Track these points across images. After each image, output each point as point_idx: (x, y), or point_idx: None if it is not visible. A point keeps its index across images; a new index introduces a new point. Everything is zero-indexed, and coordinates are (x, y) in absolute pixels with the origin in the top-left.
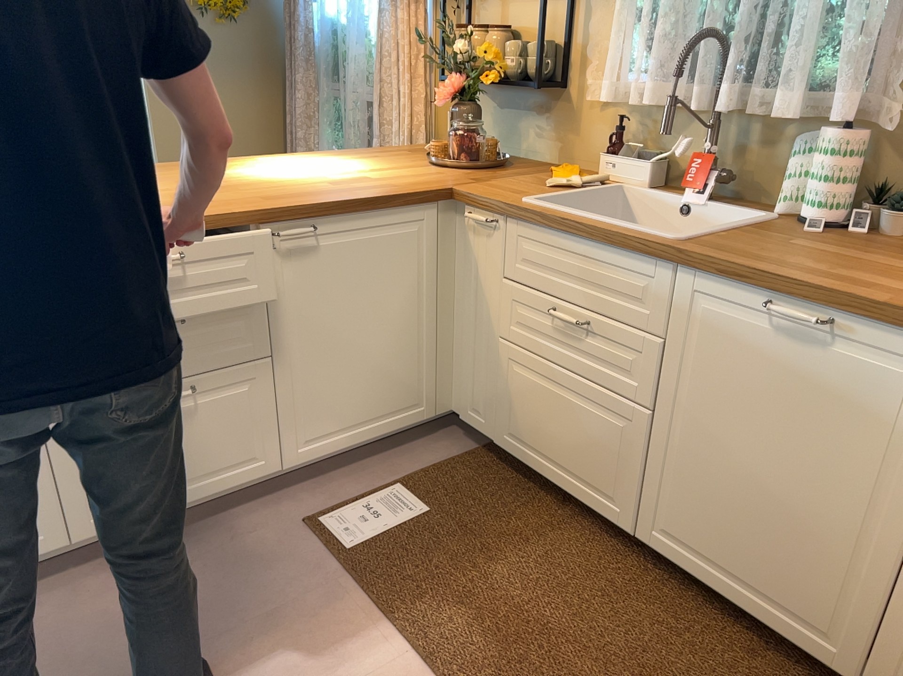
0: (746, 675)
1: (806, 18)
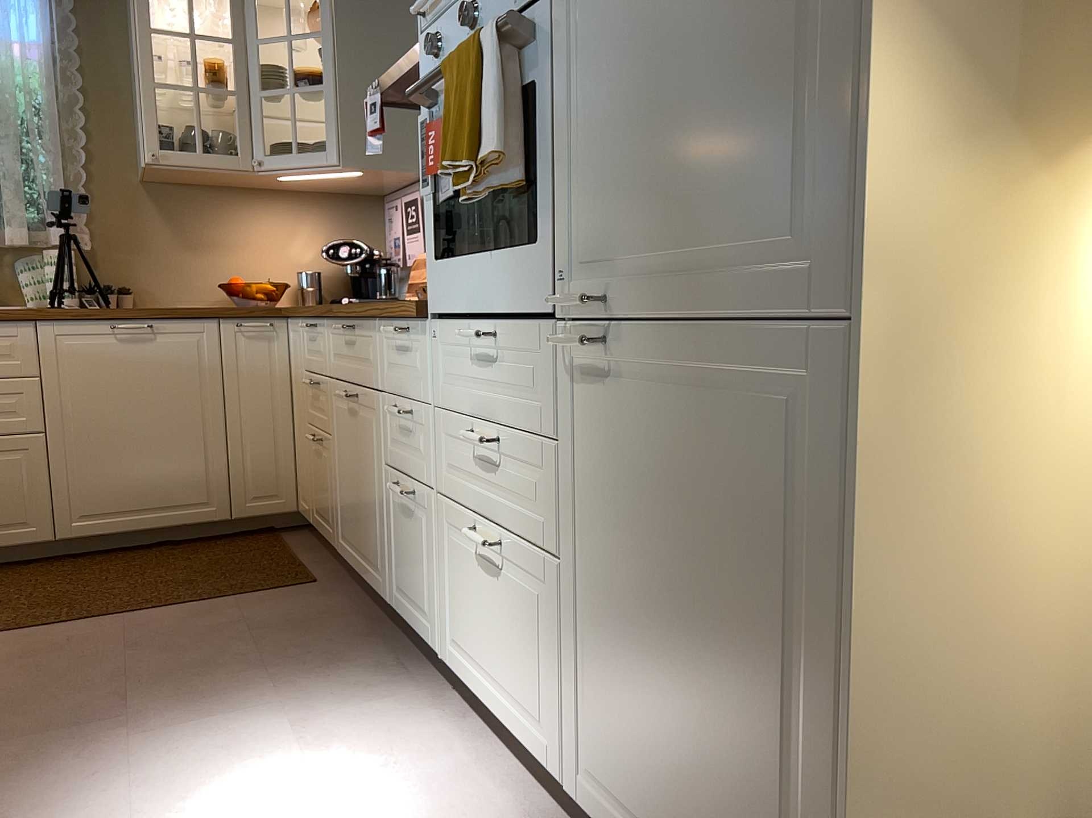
0: (181, 554)
1: (1, 183)
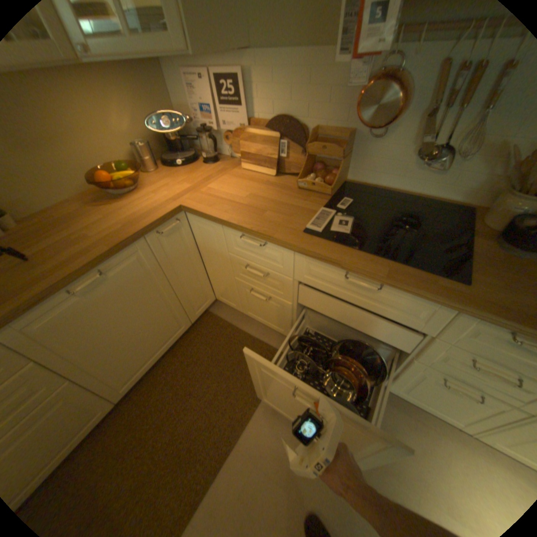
0: (184, 358)
1: None
